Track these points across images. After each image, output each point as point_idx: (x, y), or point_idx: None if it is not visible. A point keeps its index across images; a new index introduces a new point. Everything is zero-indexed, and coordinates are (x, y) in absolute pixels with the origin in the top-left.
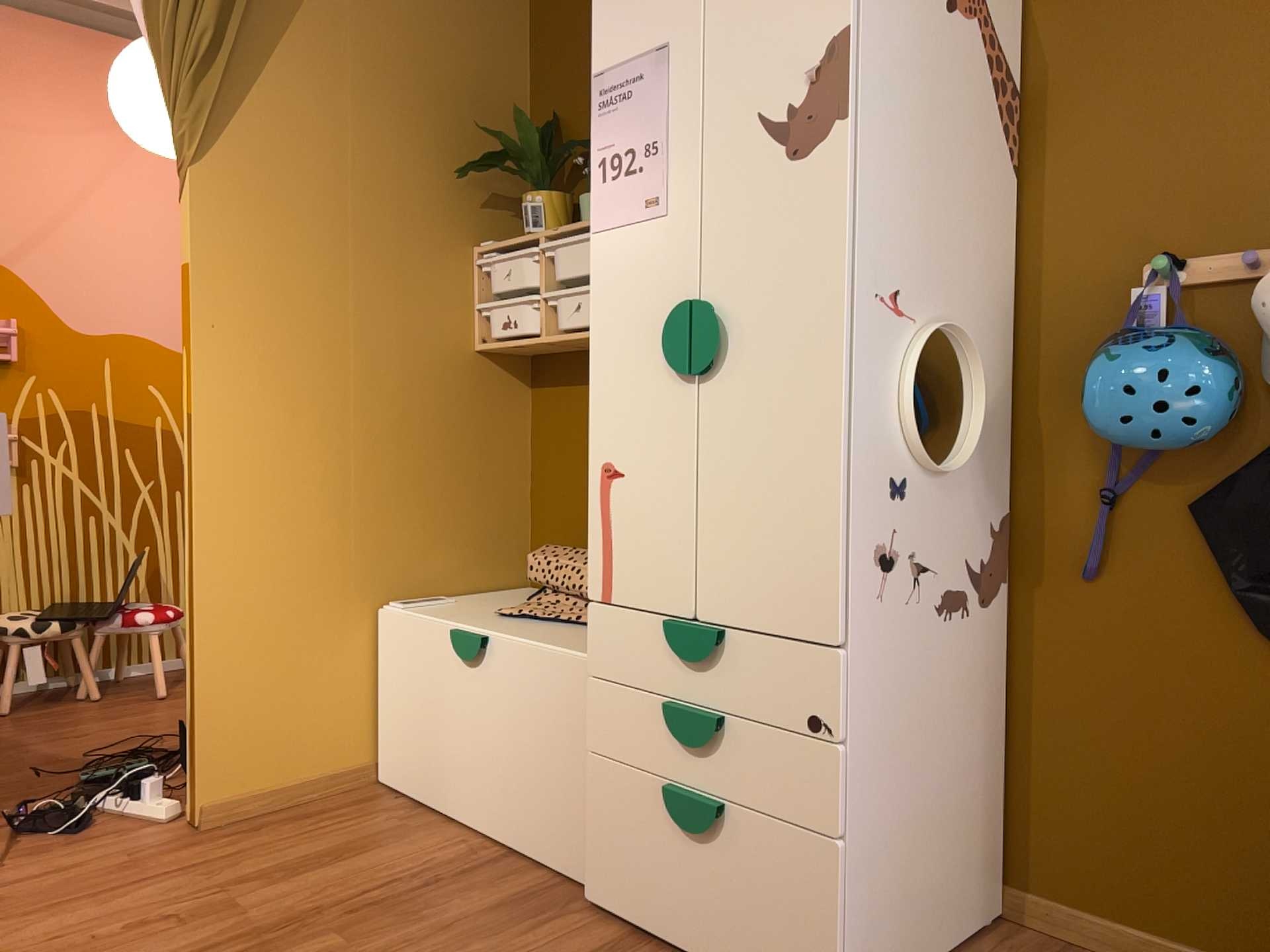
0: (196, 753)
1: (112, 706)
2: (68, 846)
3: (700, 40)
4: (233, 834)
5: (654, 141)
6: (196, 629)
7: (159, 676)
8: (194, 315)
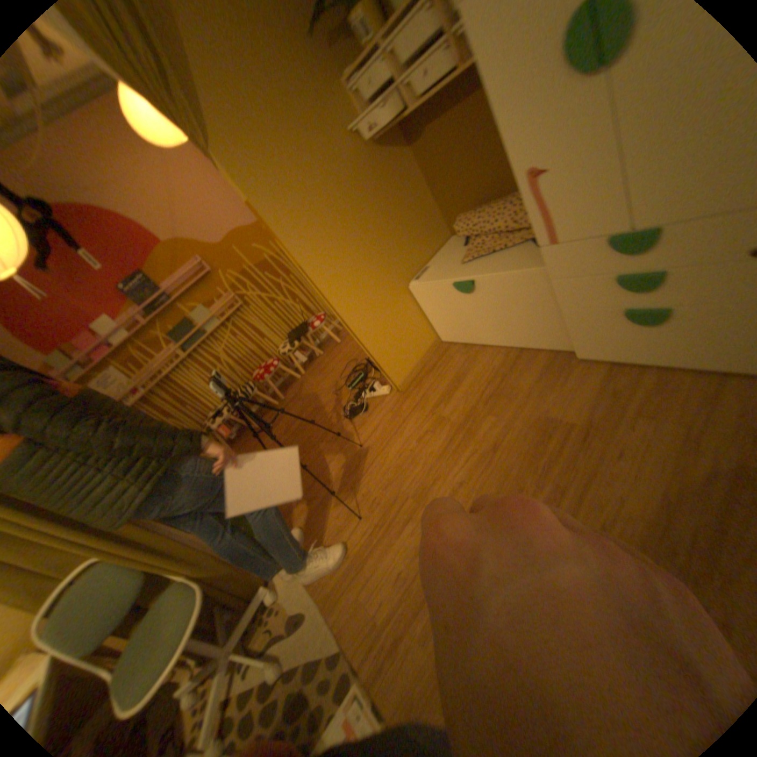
0: (386, 371)
1: (329, 354)
2: (370, 415)
3: None
4: (415, 387)
5: None
6: (359, 337)
7: (334, 337)
8: (267, 222)
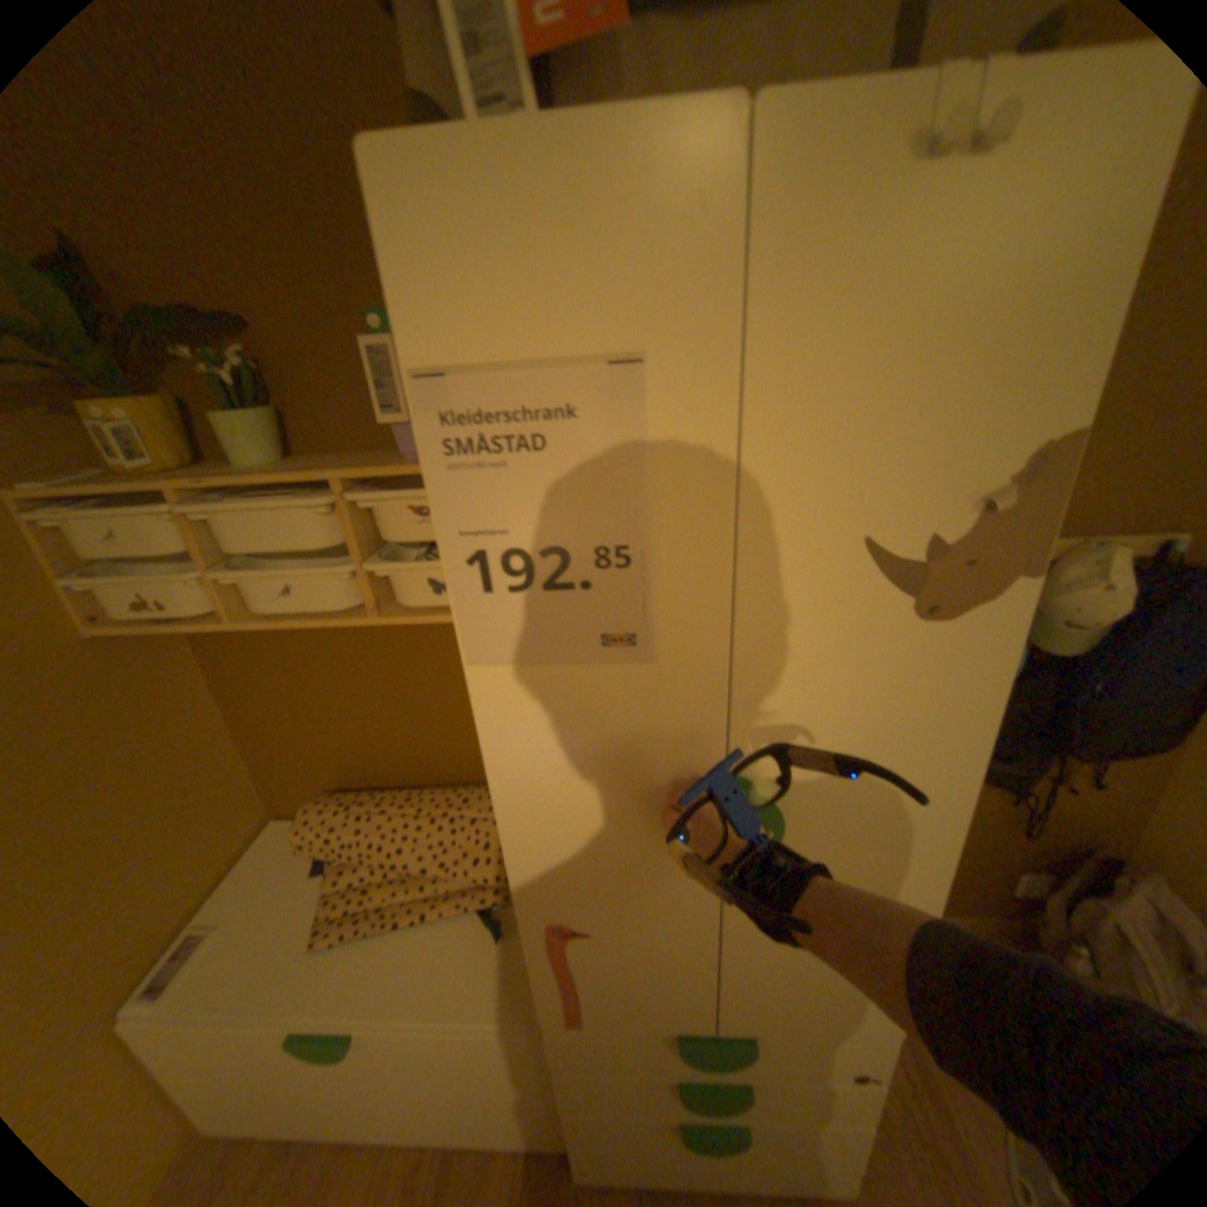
0: None
1: None
2: None
3: (737, 367)
4: None
5: (619, 543)
6: None
7: None
8: None
